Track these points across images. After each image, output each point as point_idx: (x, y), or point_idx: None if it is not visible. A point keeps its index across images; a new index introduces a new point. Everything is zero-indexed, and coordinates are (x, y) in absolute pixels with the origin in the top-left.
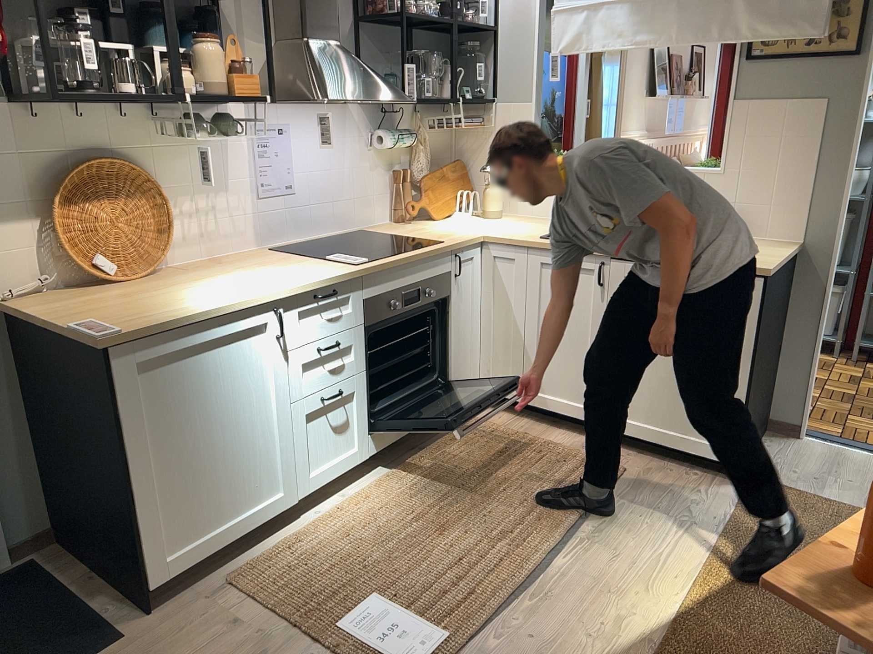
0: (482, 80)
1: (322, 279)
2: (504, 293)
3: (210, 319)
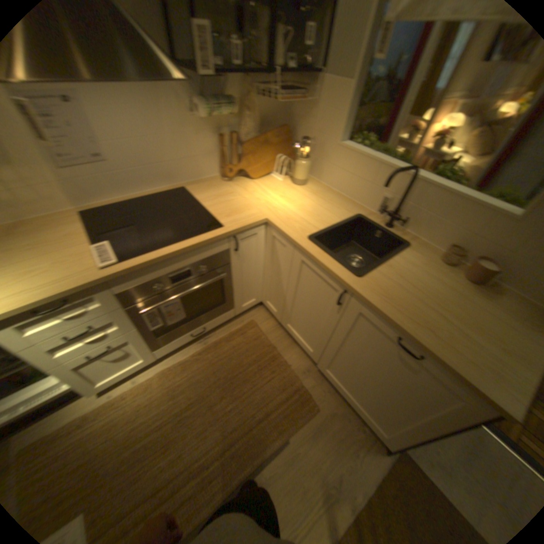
0: (311, 45)
1: (39, 300)
2: (277, 262)
3: None
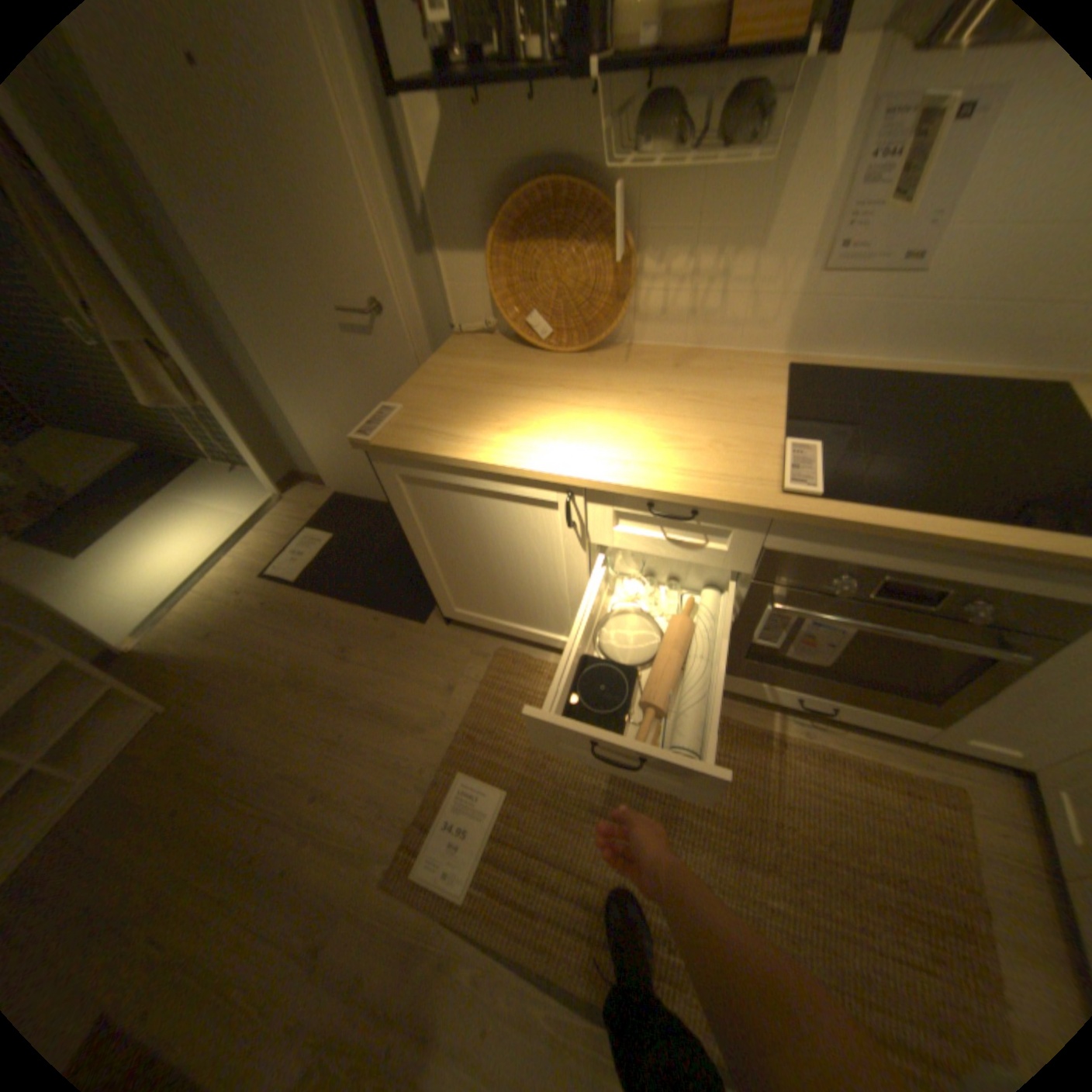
0: None
1: (665, 490)
2: None
3: (472, 467)
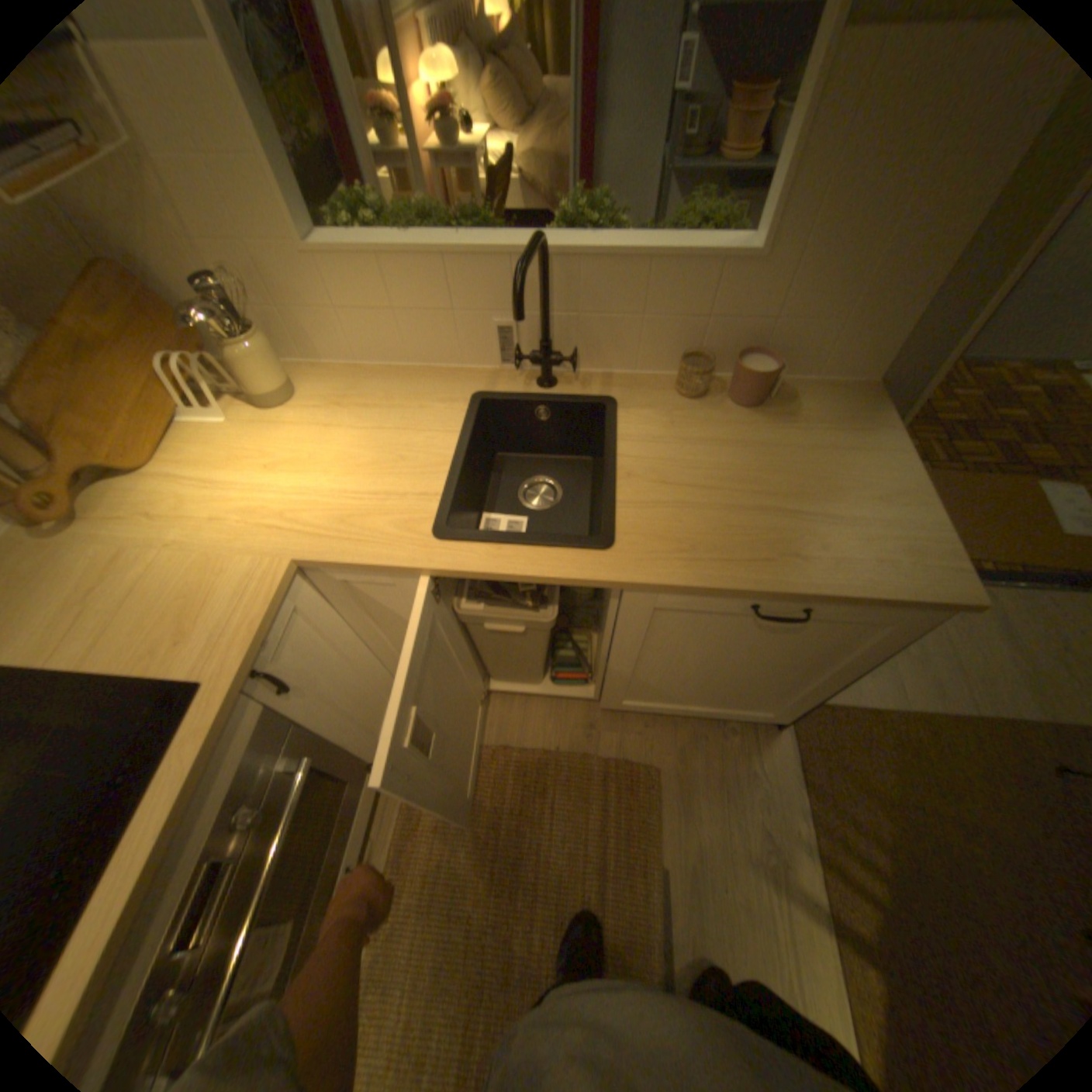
0: None
1: None
2: (386, 617)
3: None
